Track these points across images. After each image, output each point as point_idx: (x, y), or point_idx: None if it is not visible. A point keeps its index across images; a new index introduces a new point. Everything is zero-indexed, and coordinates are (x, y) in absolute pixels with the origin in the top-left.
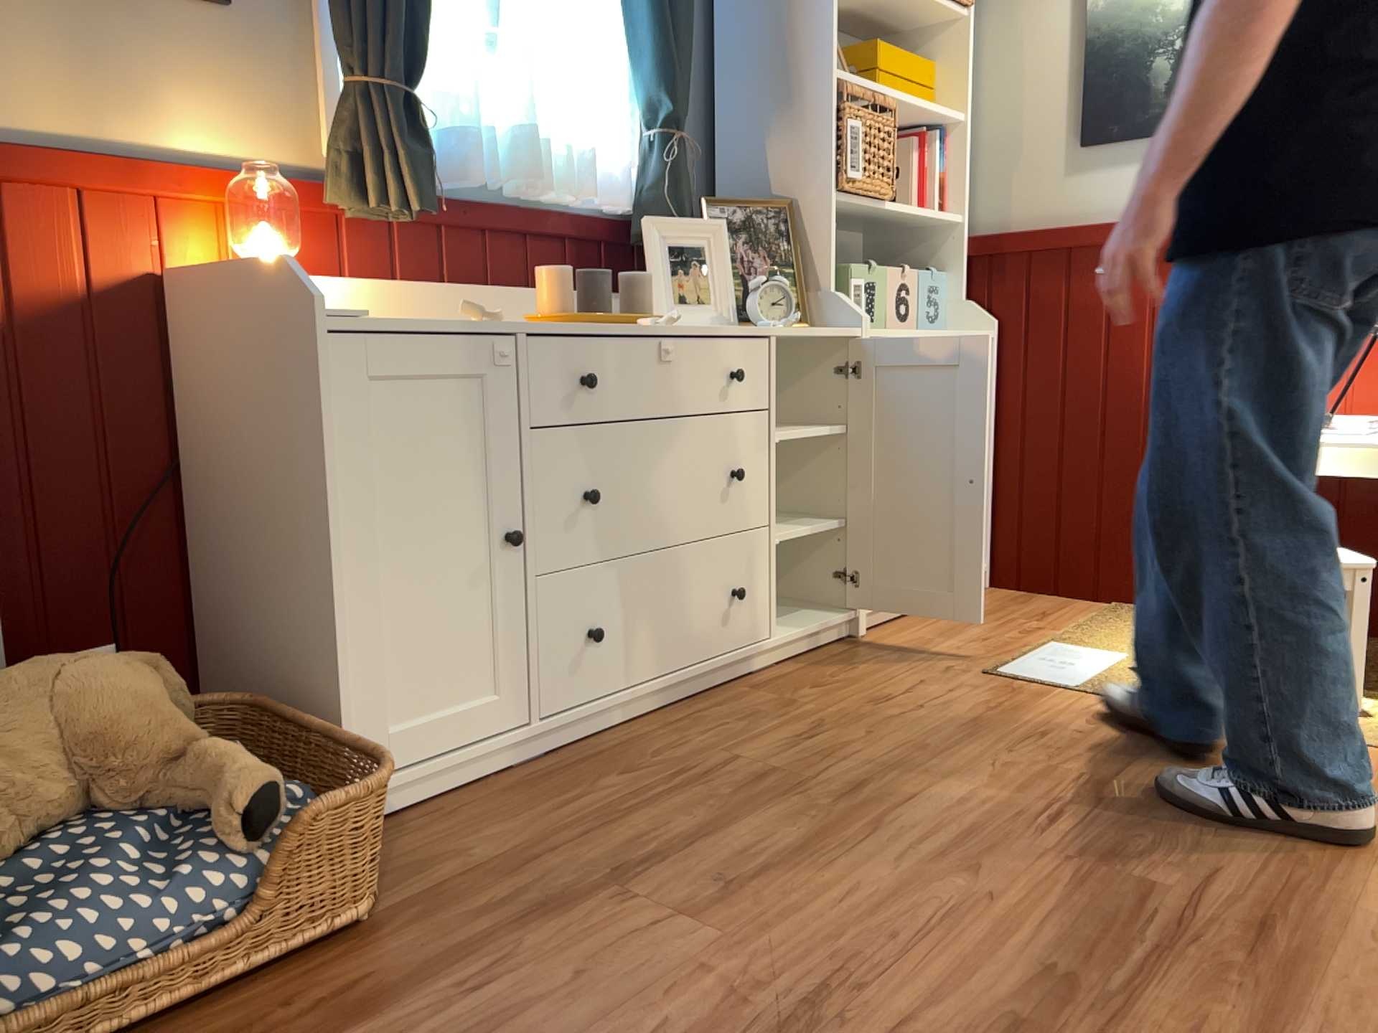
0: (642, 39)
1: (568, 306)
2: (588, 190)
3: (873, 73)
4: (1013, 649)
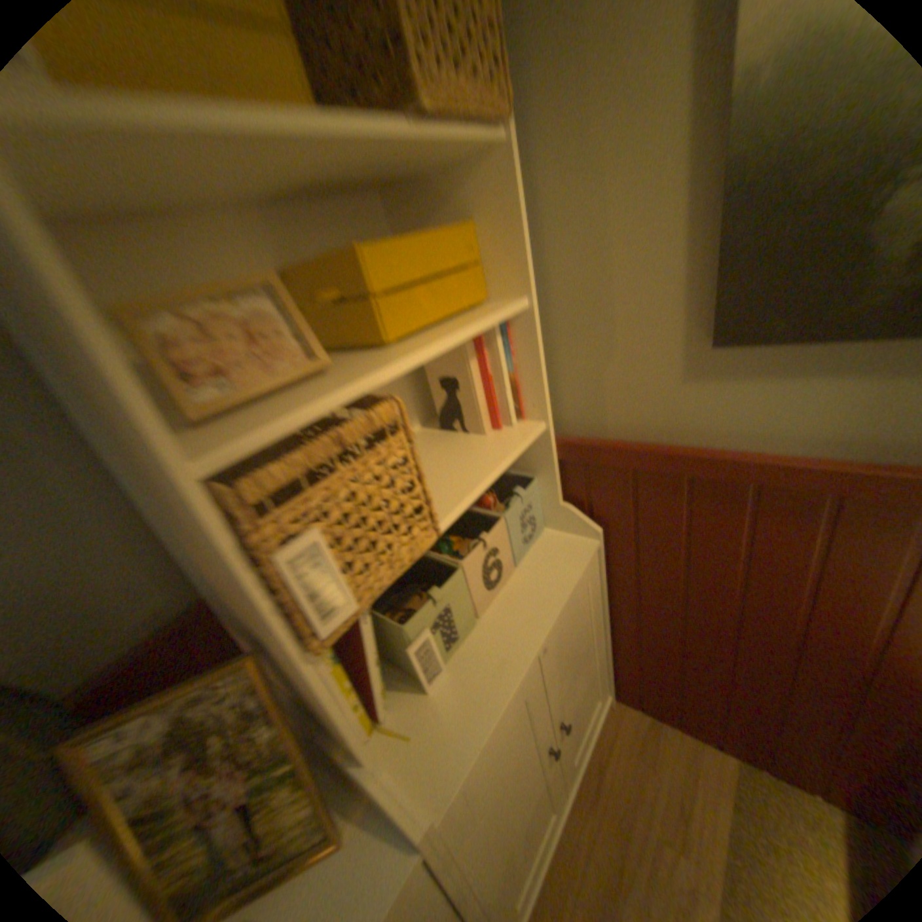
0: None
1: None
2: None
3: (367, 293)
4: None
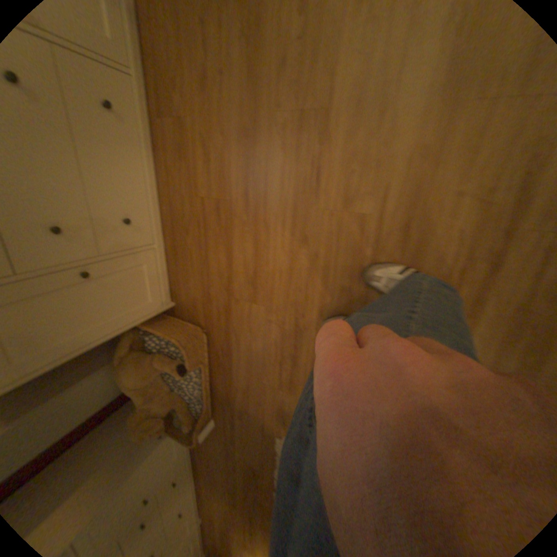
0: None
1: None
2: None
3: None
4: None
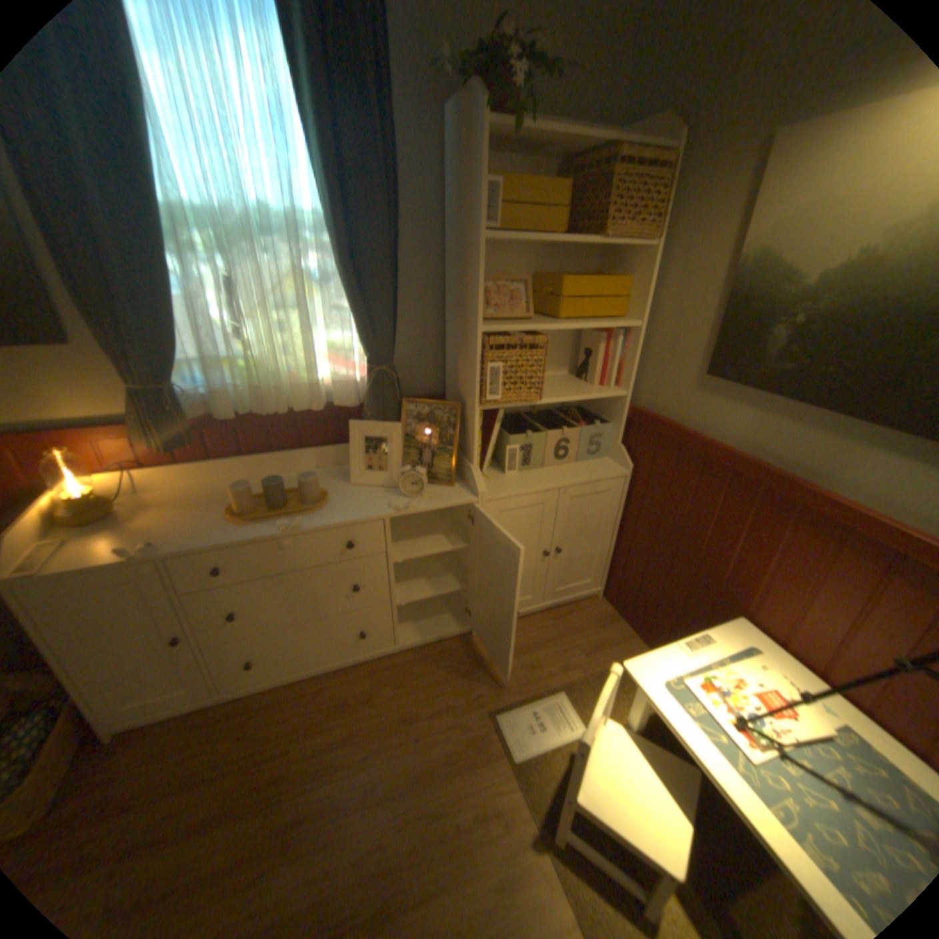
0: (351, 308)
1: (246, 506)
2: (313, 406)
3: (559, 297)
4: (534, 690)
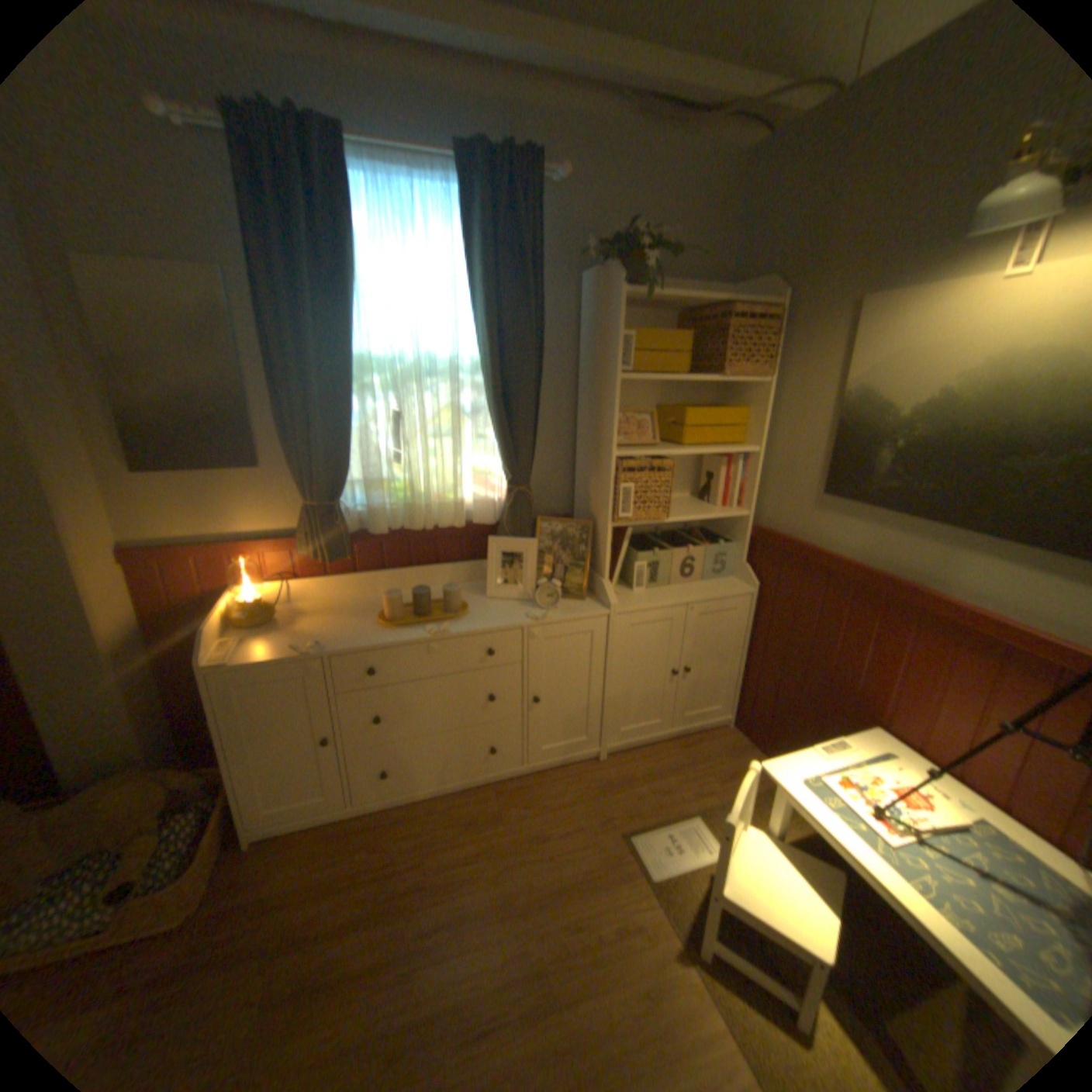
0: (496, 436)
1: (396, 612)
2: (456, 523)
3: (682, 425)
4: (668, 814)
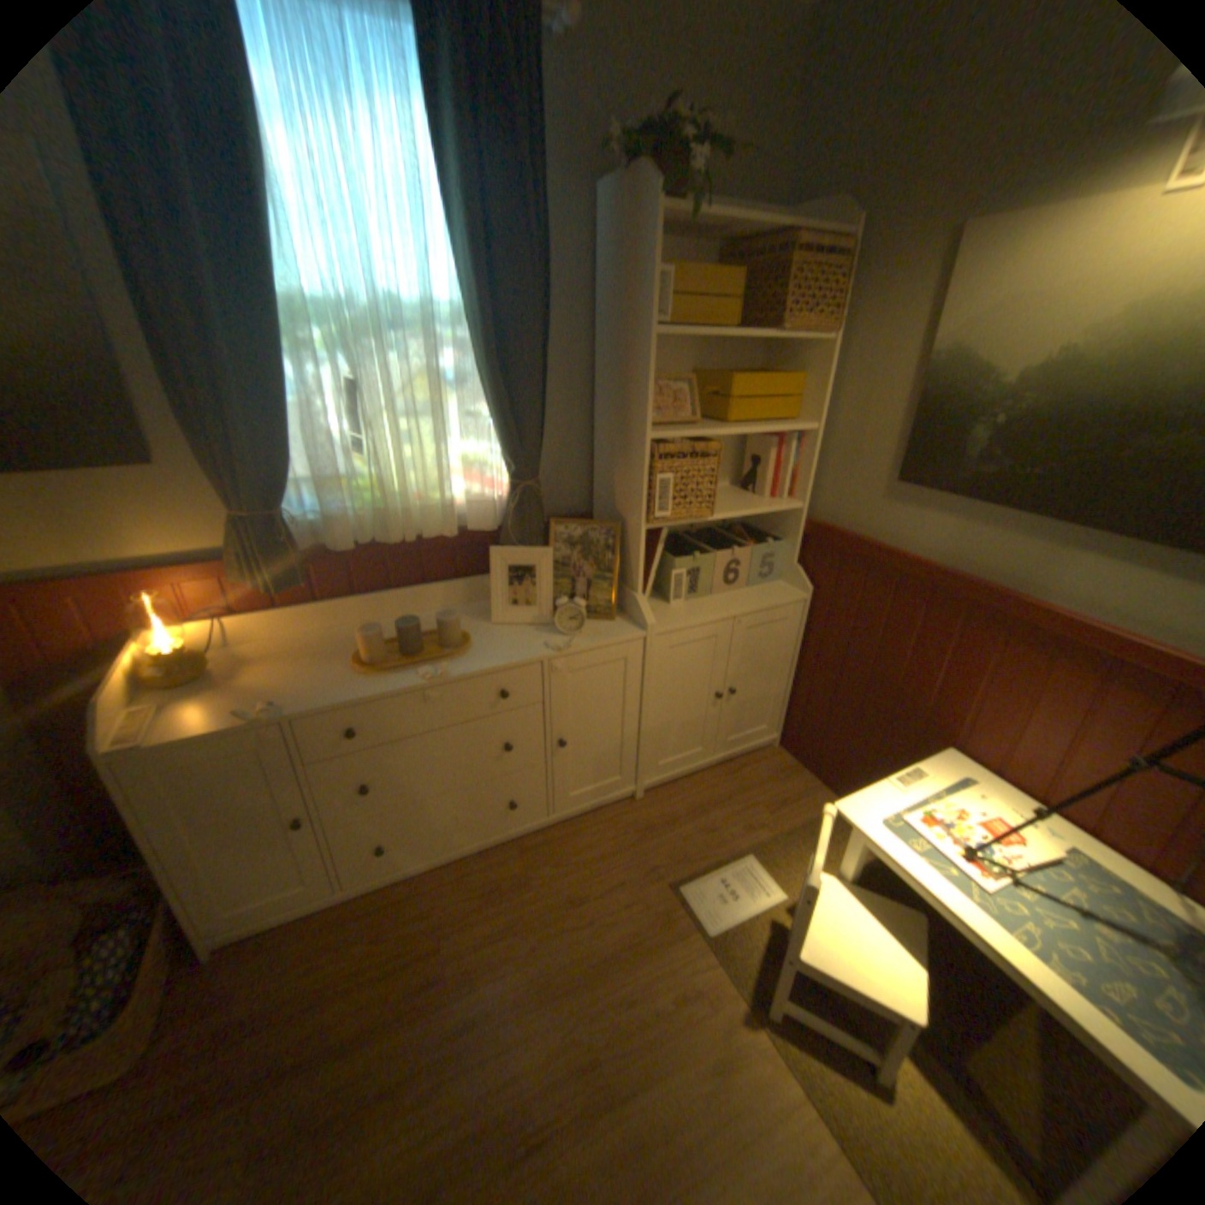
0: (493, 414)
1: (376, 653)
2: (446, 531)
3: (728, 397)
4: (717, 855)
